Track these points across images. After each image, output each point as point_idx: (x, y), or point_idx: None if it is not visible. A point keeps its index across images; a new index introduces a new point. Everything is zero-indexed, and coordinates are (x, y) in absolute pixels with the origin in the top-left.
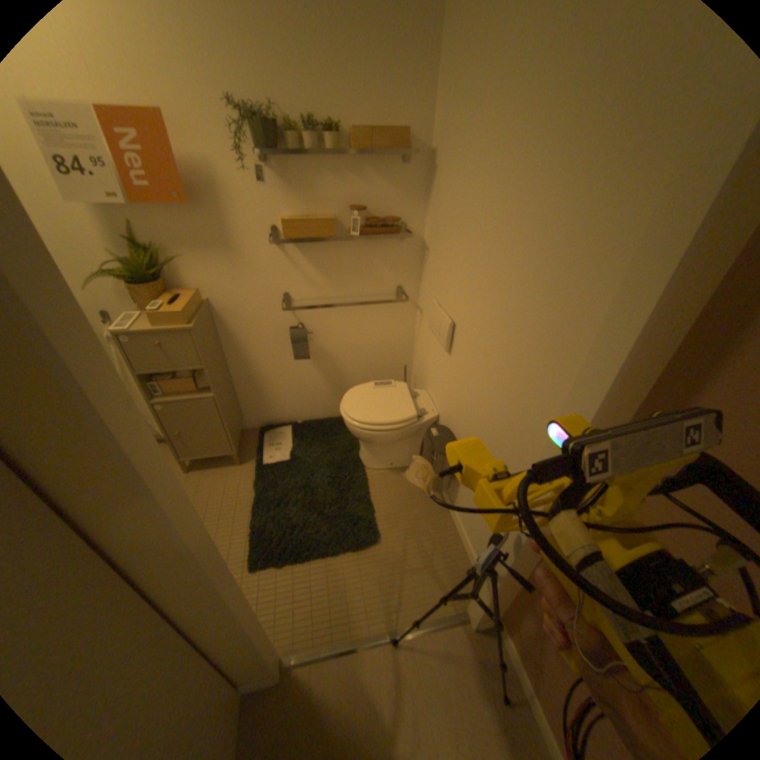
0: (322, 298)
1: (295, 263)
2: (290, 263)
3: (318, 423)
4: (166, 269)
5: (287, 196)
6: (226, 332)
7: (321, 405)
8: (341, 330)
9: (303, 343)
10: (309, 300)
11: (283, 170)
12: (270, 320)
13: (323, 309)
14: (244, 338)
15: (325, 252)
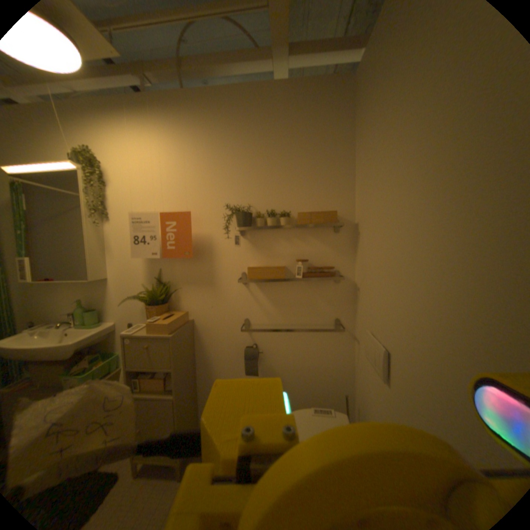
0: (274, 324)
1: (256, 296)
2: (252, 296)
3: None
4: (173, 297)
5: (255, 253)
6: (201, 344)
7: None
8: (288, 352)
9: (254, 360)
10: (264, 324)
11: (254, 238)
12: (233, 338)
13: (274, 332)
14: (213, 351)
15: (278, 289)
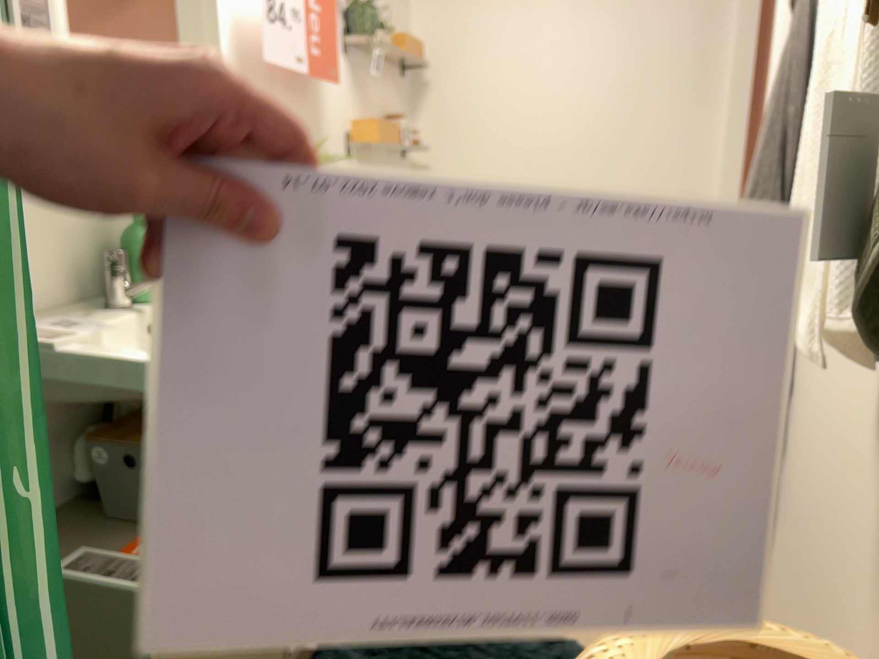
0: None
1: None
2: None
3: None
4: None
5: (355, 98)
6: None
7: None
8: None
9: None
10: None
11: (354, 69)
12: None
13: None
14: None
15: None
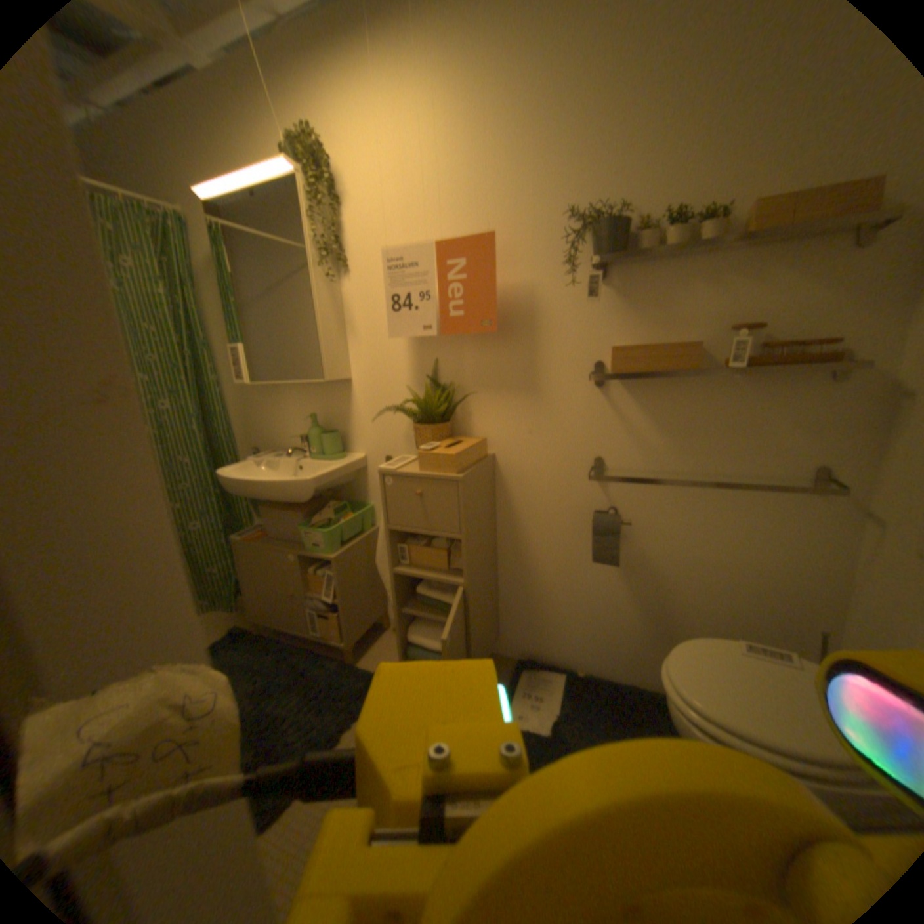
0: (660, 471)
1: (623, 413)
2: (615, 412)
3: (616, 688)
4: (460, 413)
5: (628, 317)
6: (507, 500)
7: (626, 657)
8: (685, 531)
9: (613, 537)
10: (636, 471)
11: (630, 283)
12: (569, 493)
13: (658, 489)
14: (528, 514)
15: (678, 397)
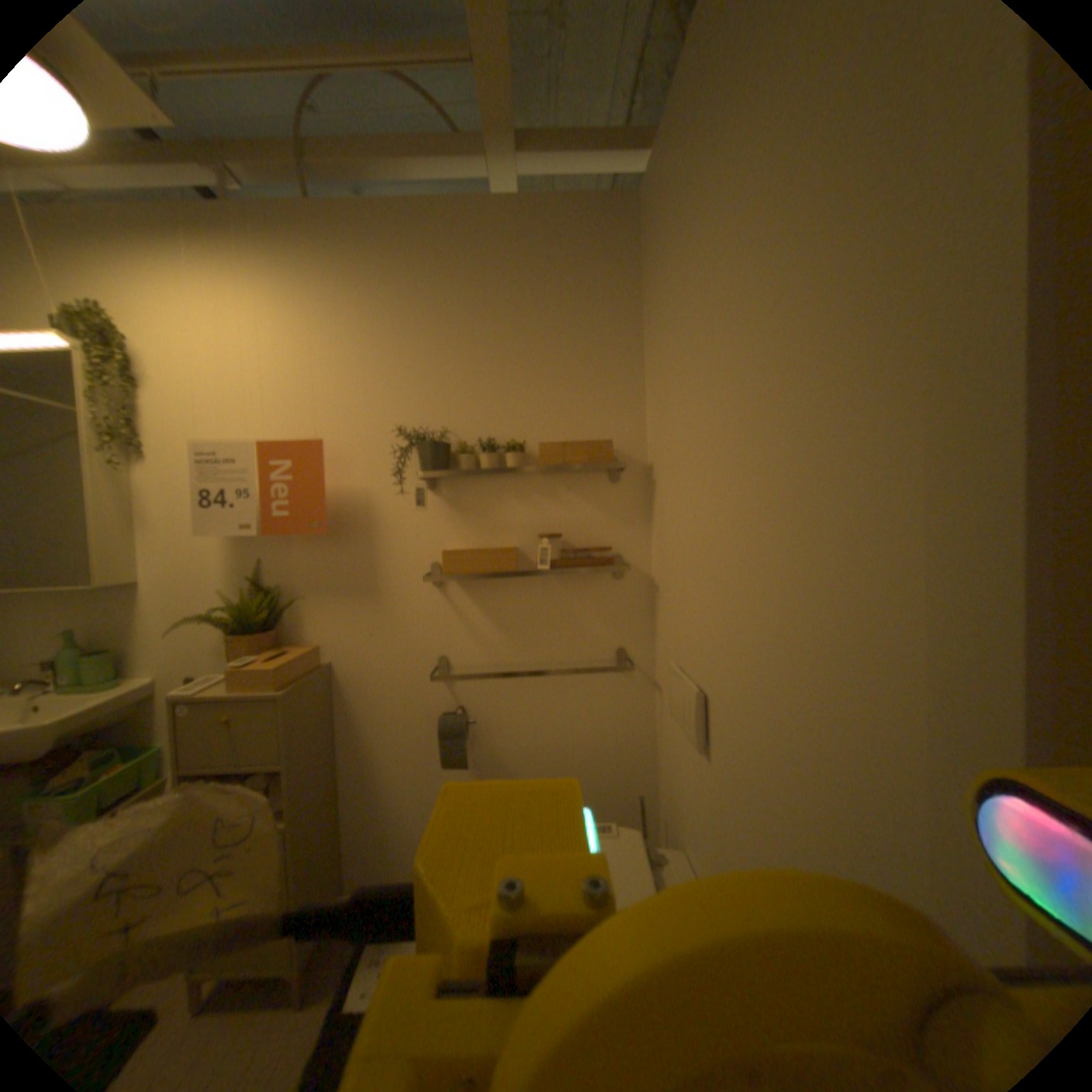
0: (499, 664)
1: (462, 610)
2: (454, 610)
3: None
4: (288, 618)
5: (458, 523)
6: (348, 715)
7: None
8: (527, 720)
9: (458, 738)
10: (478, 666)
11: (456, 494)
12: (416, 697)
13: (499, 681)
14: (373, 727)
15: (506, 593)
